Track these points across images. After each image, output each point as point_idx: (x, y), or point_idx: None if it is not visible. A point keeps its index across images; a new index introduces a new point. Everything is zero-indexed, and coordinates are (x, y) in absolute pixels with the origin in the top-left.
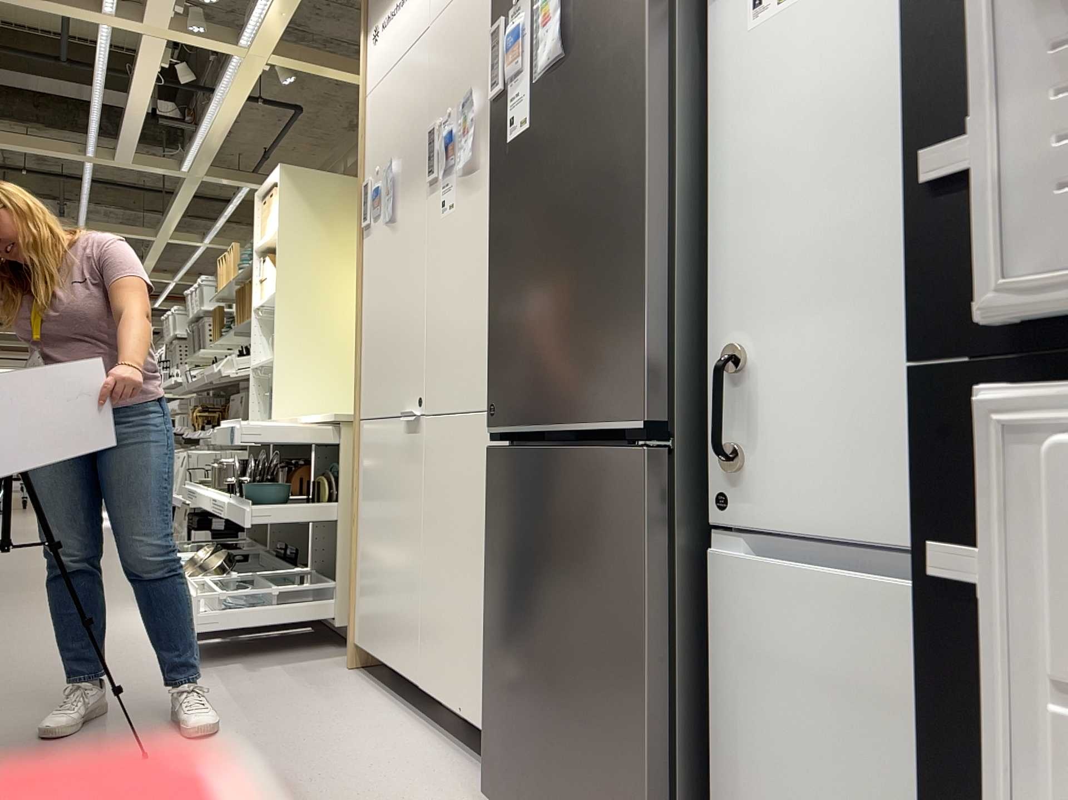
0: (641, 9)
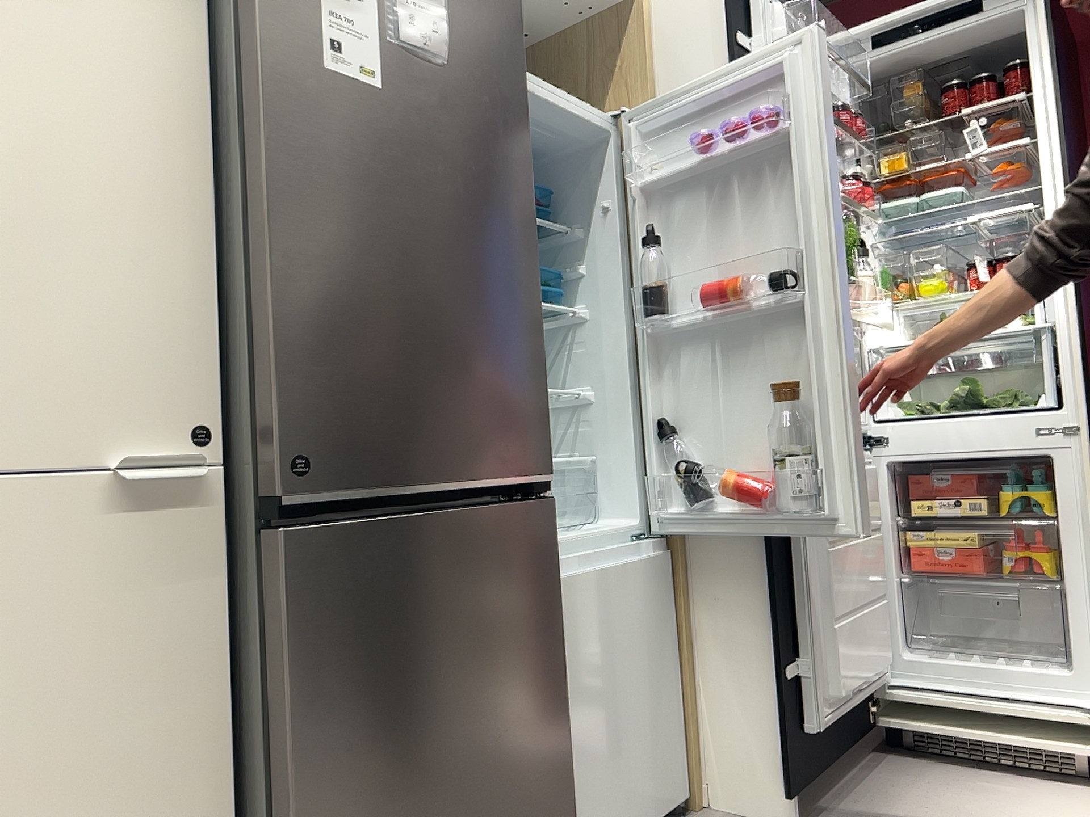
0: (523, 109)
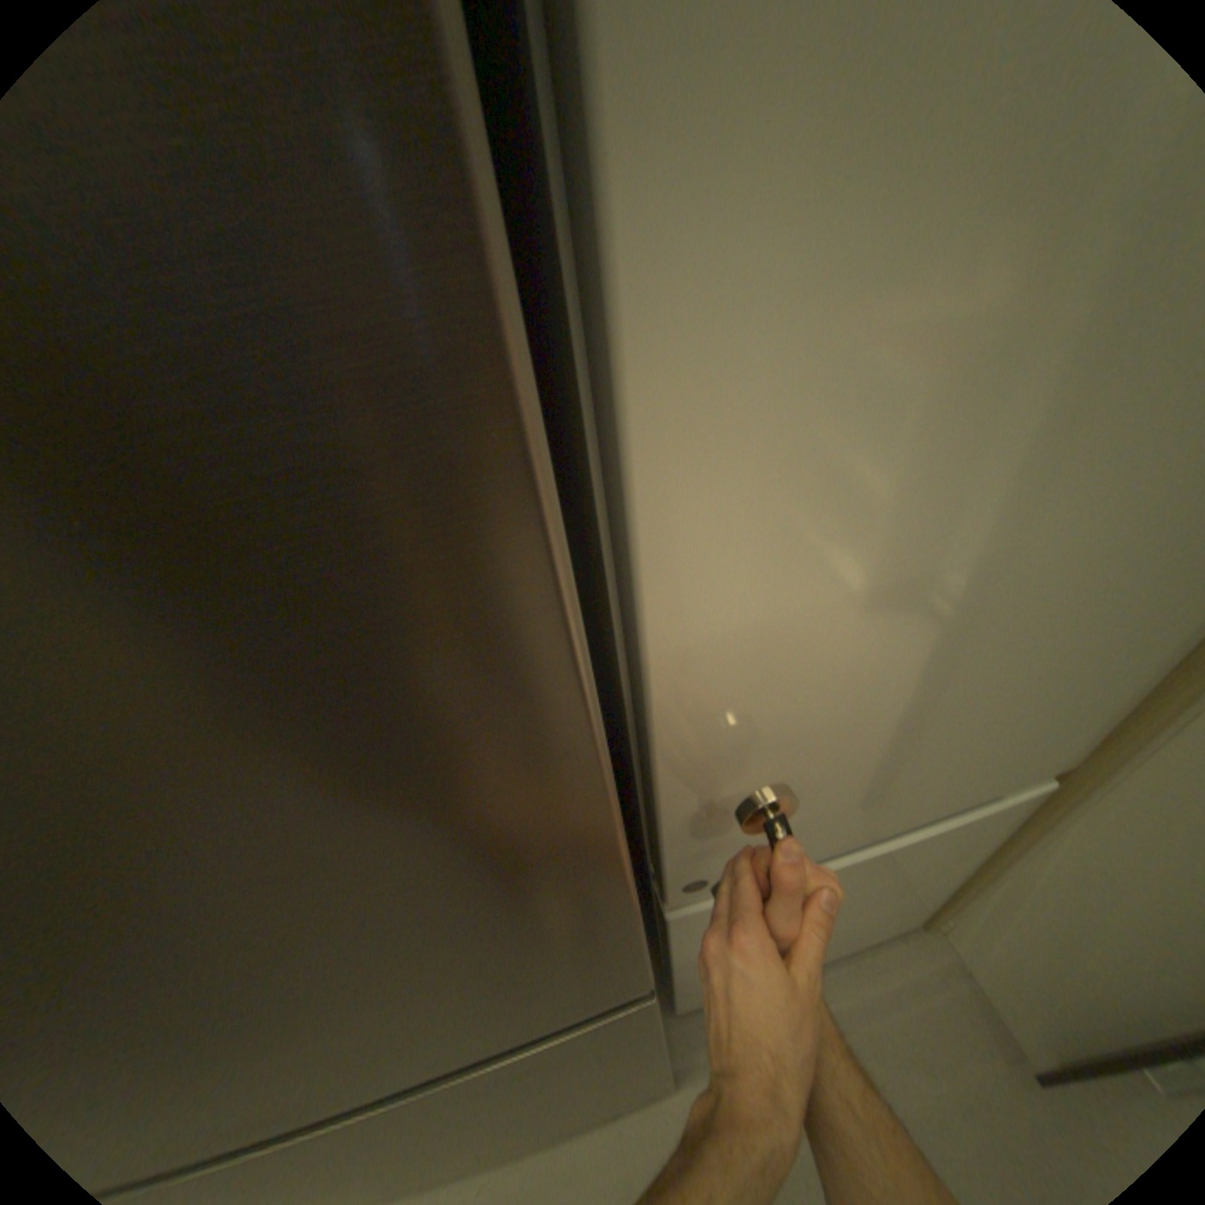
0: None
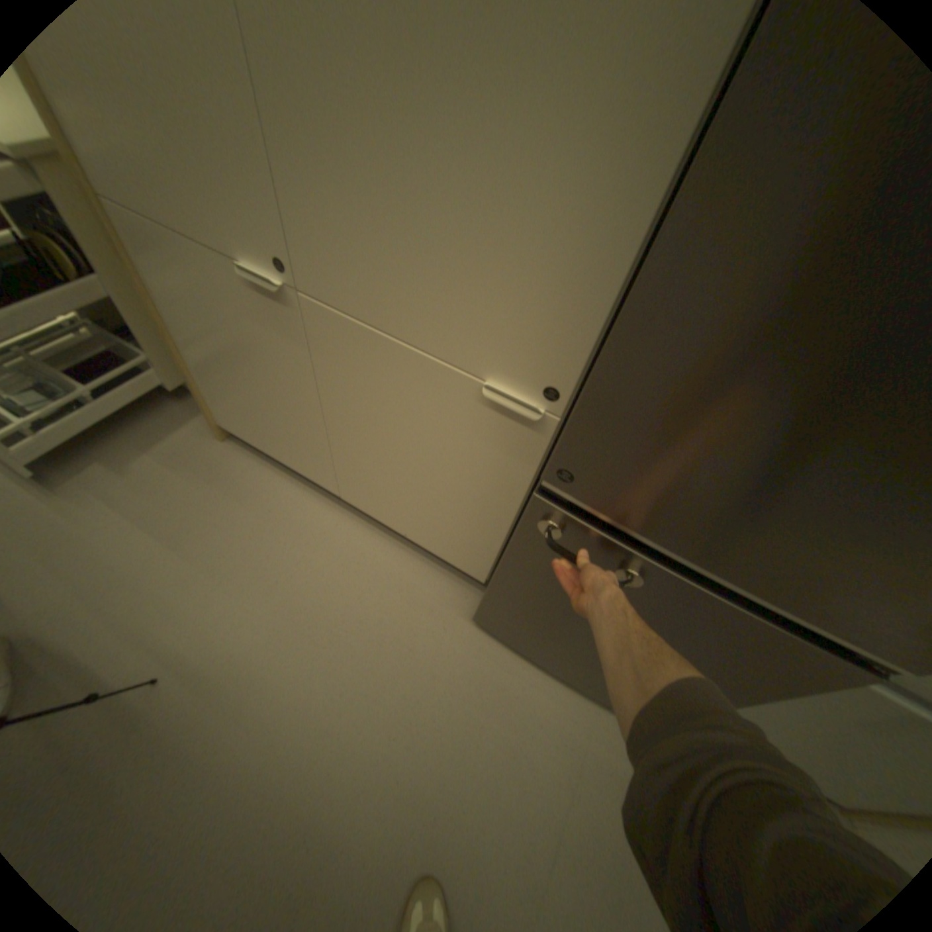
0: None
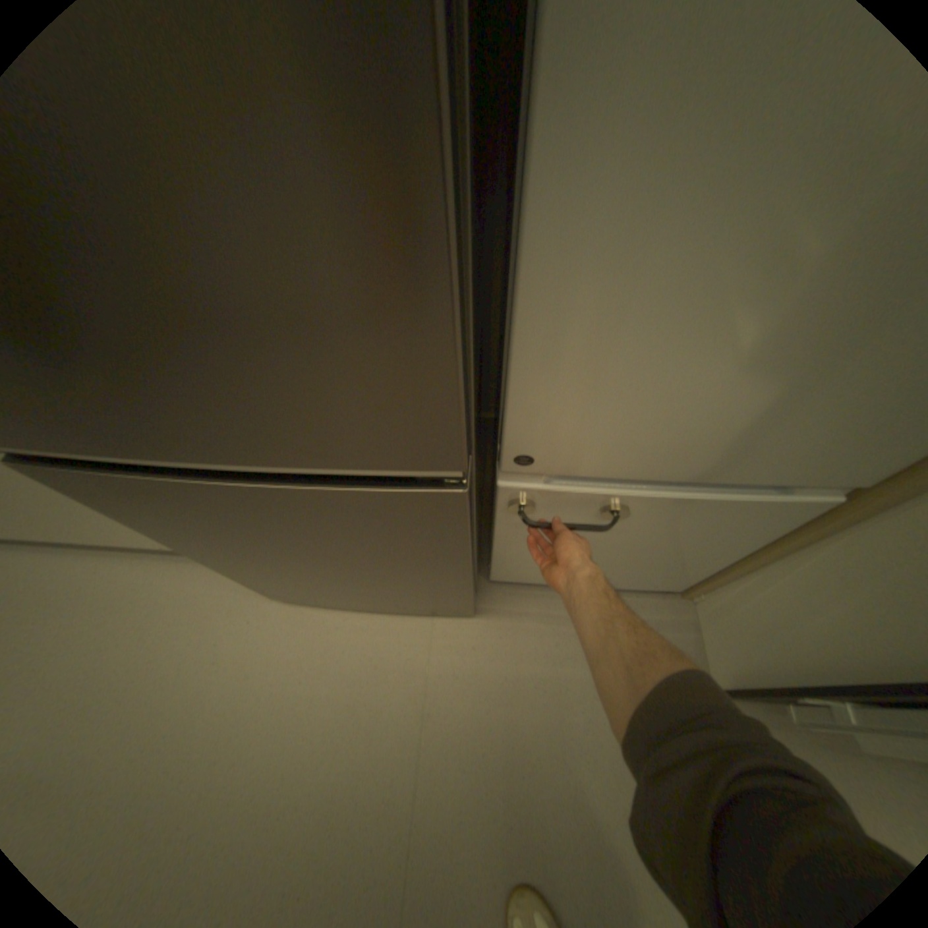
0: None
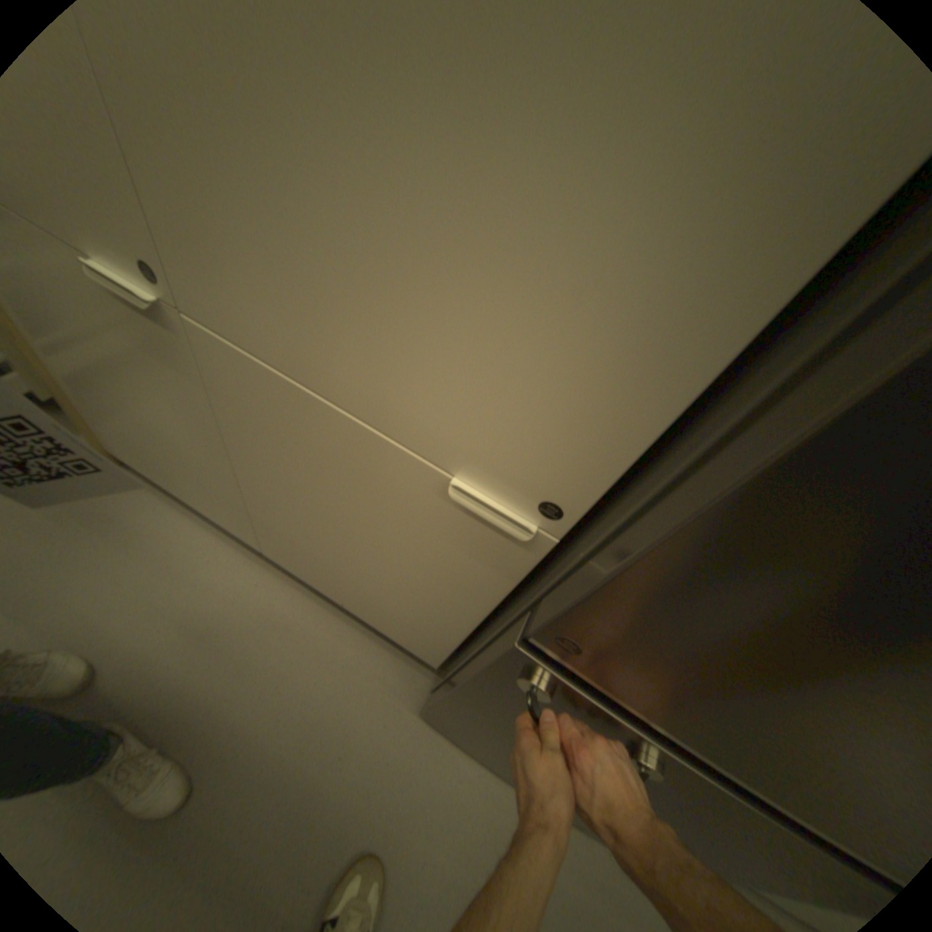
0: None
